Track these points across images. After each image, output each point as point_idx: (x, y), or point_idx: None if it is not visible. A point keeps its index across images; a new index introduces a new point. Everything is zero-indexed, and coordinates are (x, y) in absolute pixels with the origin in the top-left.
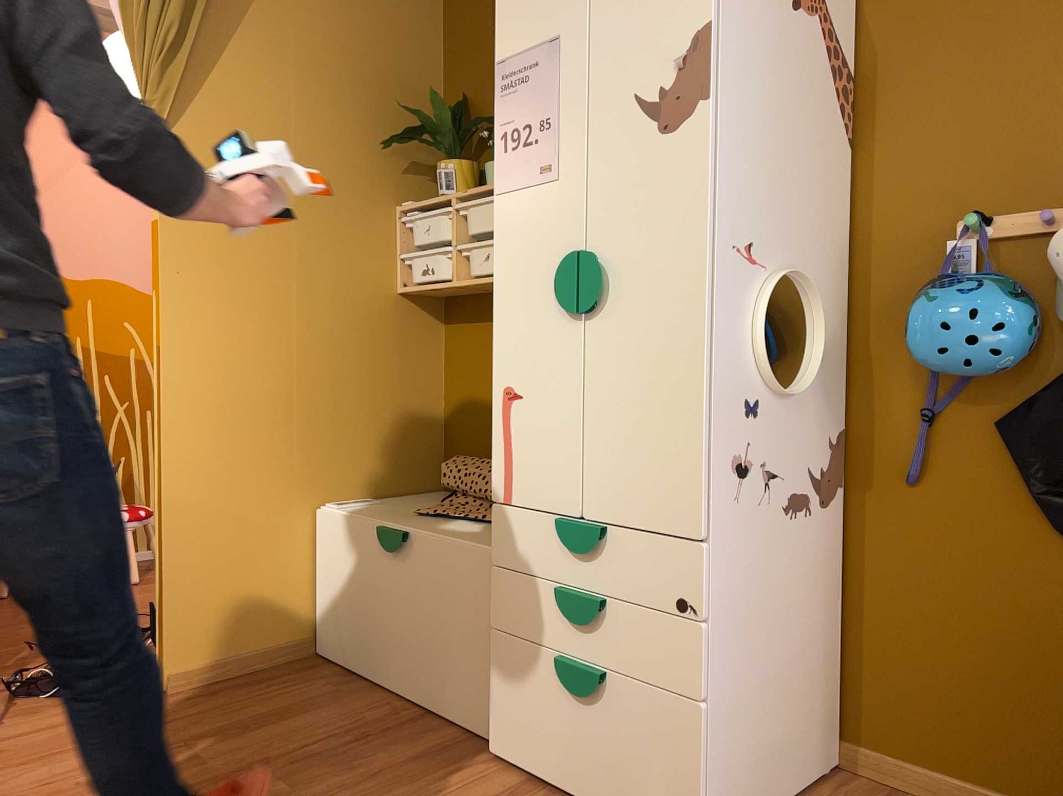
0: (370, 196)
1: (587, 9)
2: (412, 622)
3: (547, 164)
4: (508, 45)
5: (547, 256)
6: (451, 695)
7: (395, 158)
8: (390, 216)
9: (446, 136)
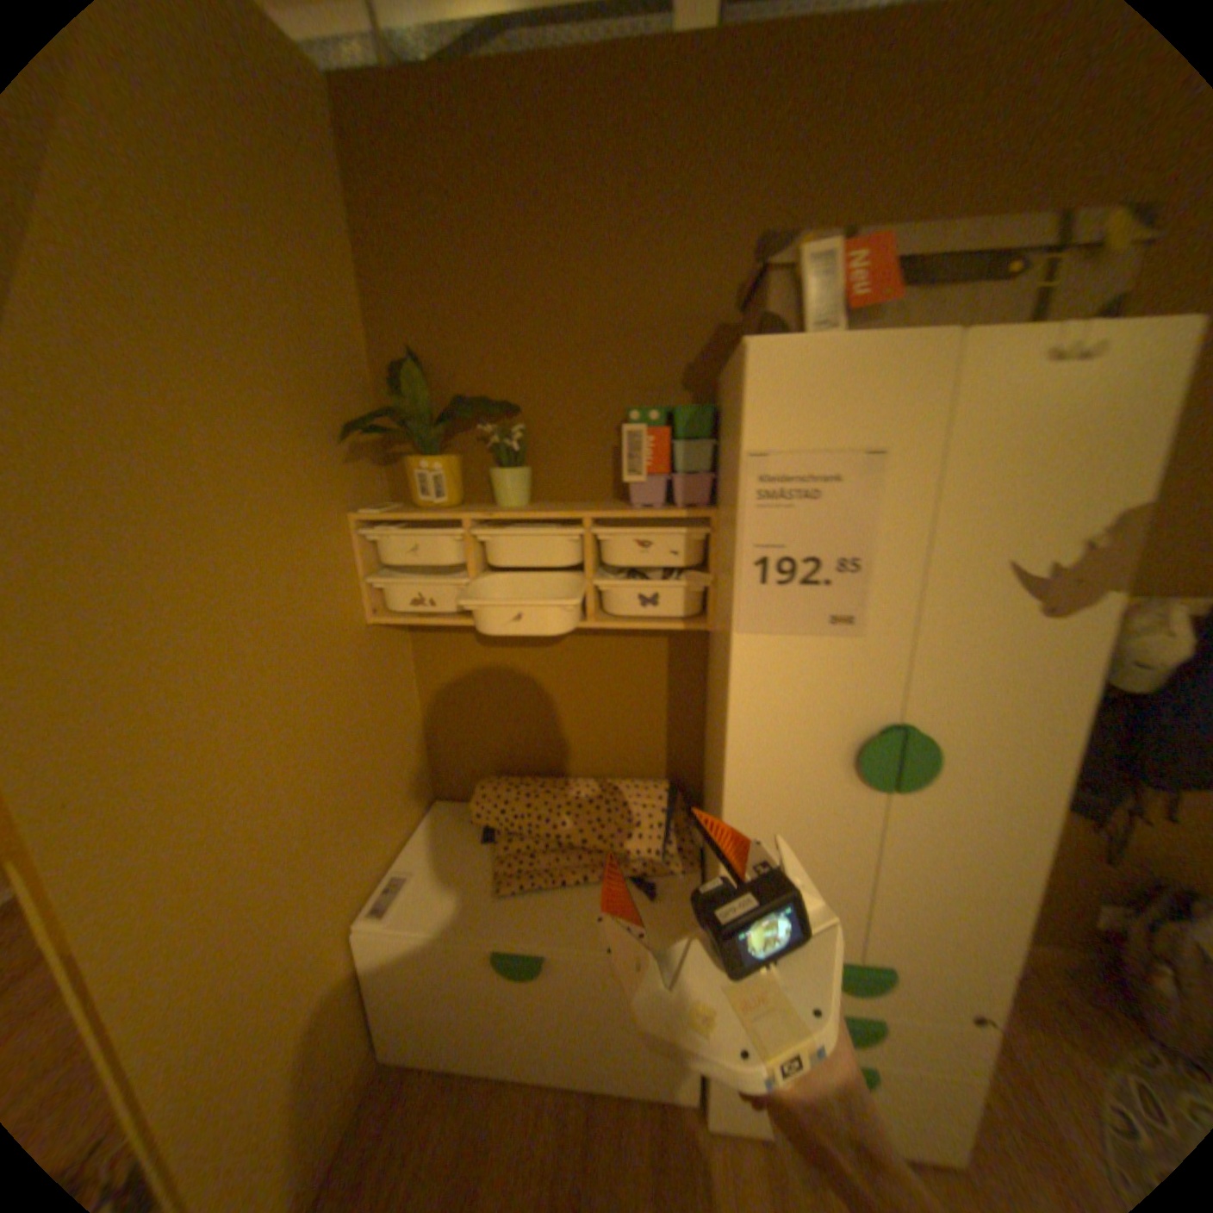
0: (319, 510)
1: (947, 424)
2: (558, 1031)
3: (847, 615)
4: (775, 429)
5: (834, 721)
6: (627, 1080)
7: (334, 443)
8: (346, 529)
9: (427, 423)
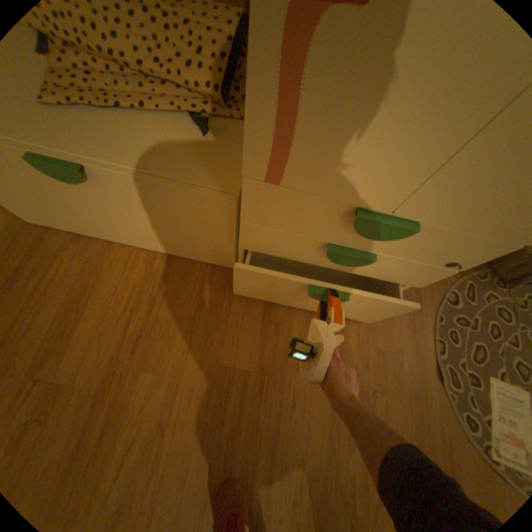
0: None
1: None
2: (131, 221)
3: None
4: None
5: None
6: (190, 252)
7: None
8: None
9: None
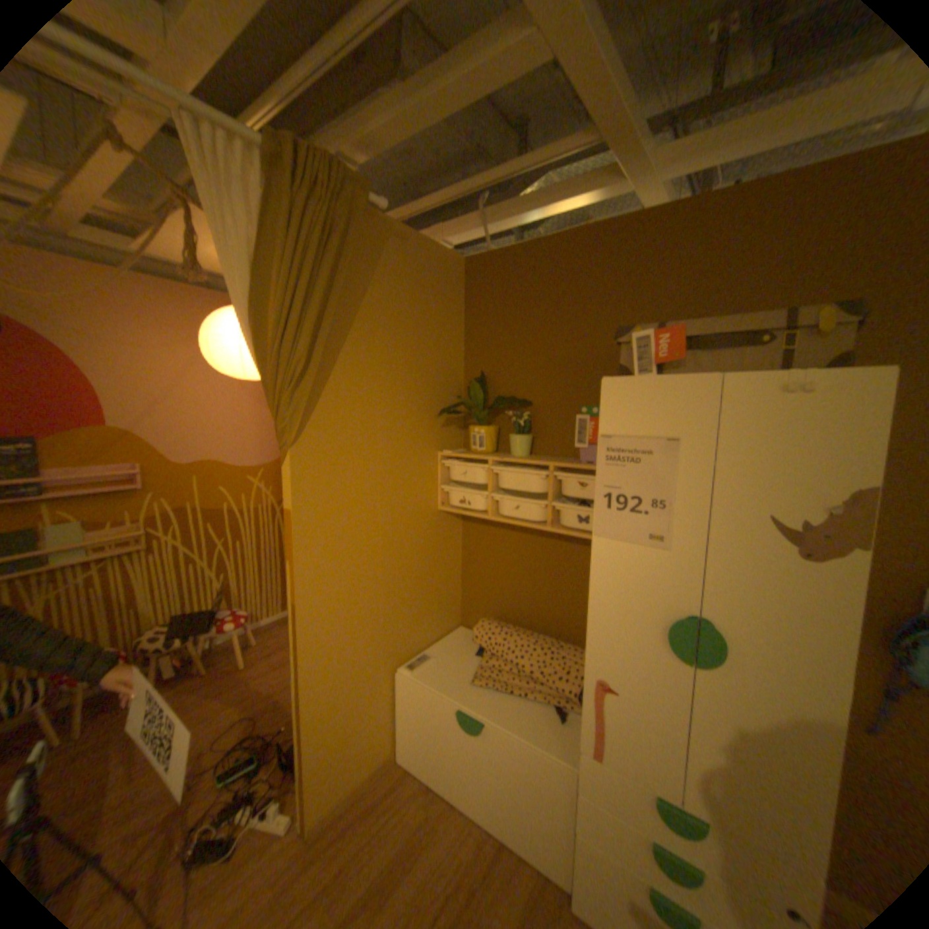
0: (423, 449)
1: (716, 426)
2: (488, 783)
3: (659, 535)
4: (615, 423)
5: (654, 605)
6: (526, 844)
7: (437, 418)
8: (435, 459)
9: (479, 410)
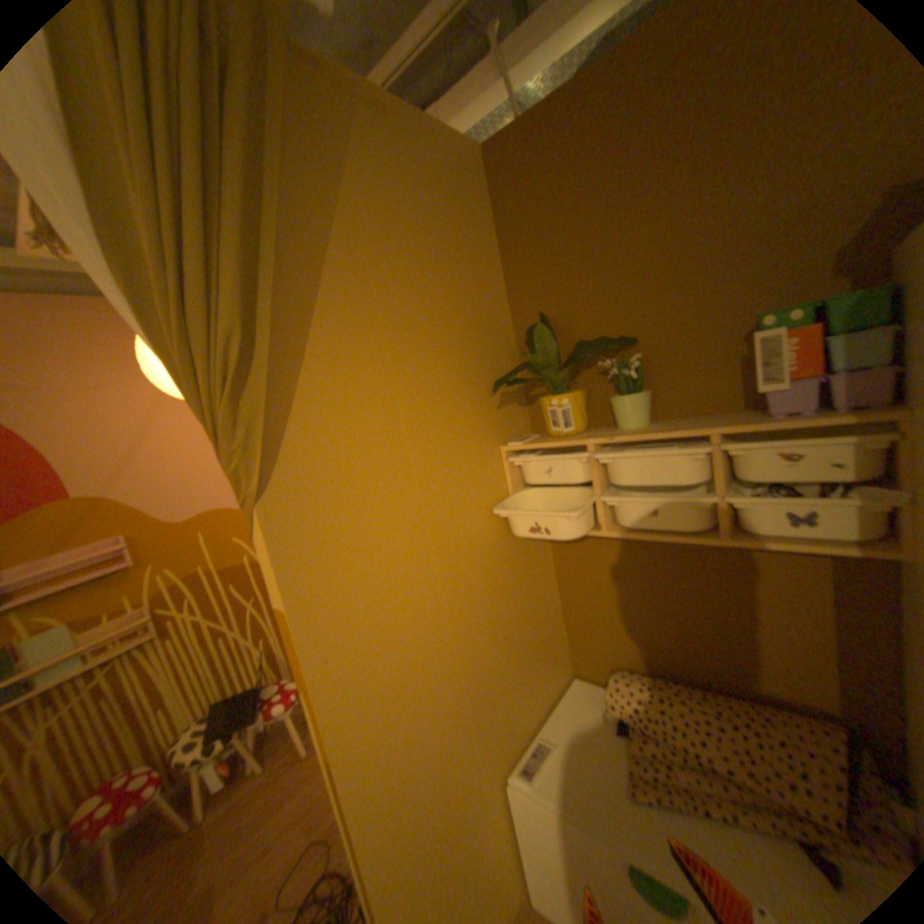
0: (478, 446)
1: None
2: None
3: None
4: None
5: None
6: None
7: (488, 395)
8: (498, 458)
9: (554, 368)
